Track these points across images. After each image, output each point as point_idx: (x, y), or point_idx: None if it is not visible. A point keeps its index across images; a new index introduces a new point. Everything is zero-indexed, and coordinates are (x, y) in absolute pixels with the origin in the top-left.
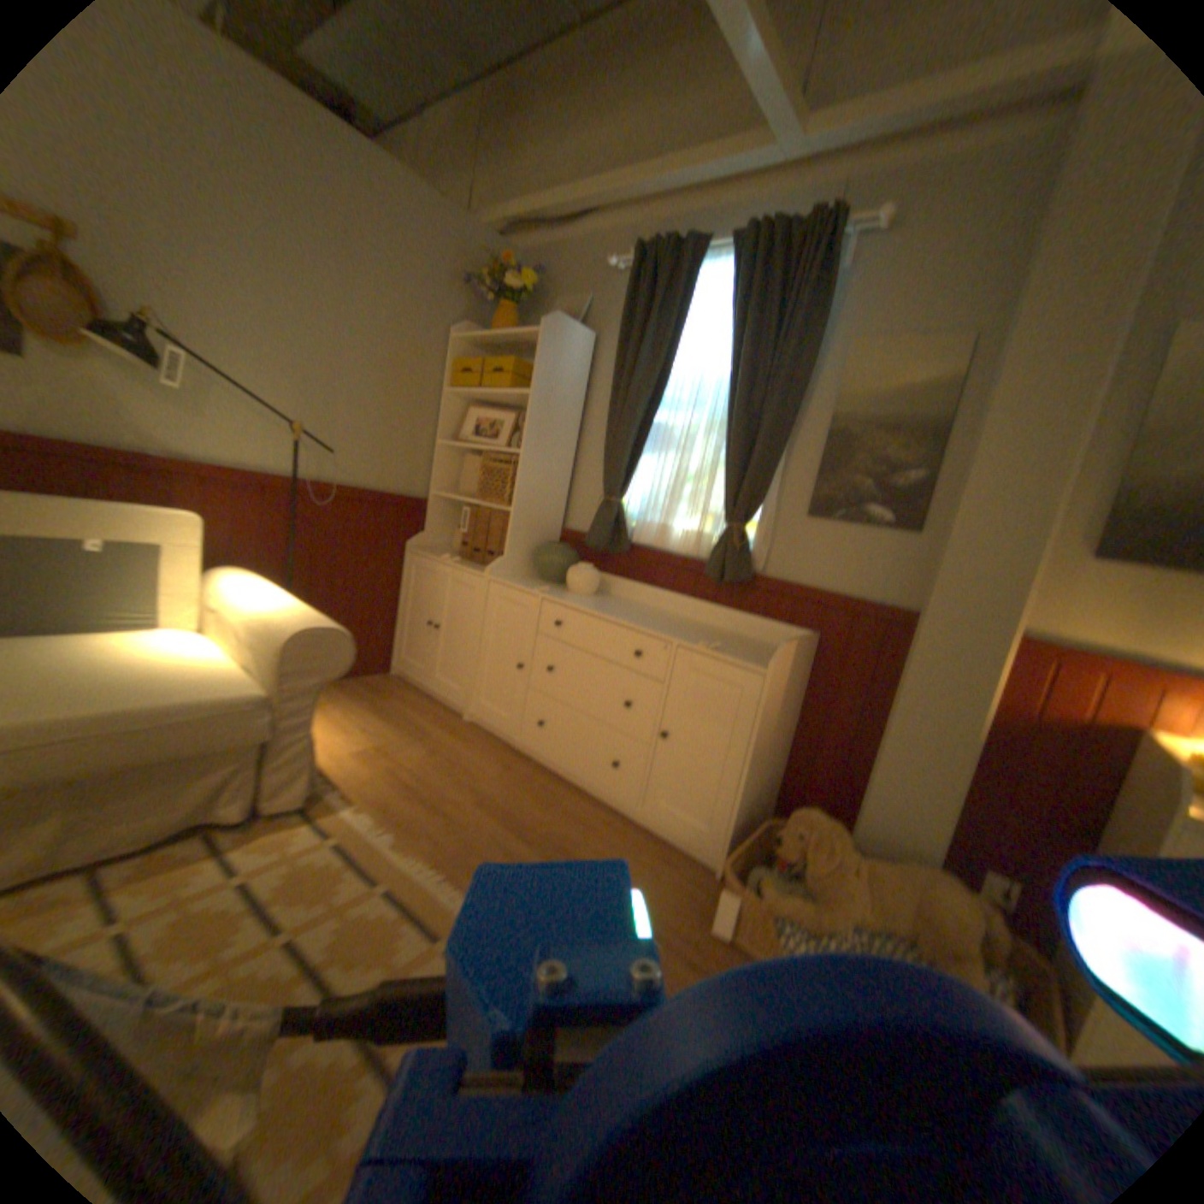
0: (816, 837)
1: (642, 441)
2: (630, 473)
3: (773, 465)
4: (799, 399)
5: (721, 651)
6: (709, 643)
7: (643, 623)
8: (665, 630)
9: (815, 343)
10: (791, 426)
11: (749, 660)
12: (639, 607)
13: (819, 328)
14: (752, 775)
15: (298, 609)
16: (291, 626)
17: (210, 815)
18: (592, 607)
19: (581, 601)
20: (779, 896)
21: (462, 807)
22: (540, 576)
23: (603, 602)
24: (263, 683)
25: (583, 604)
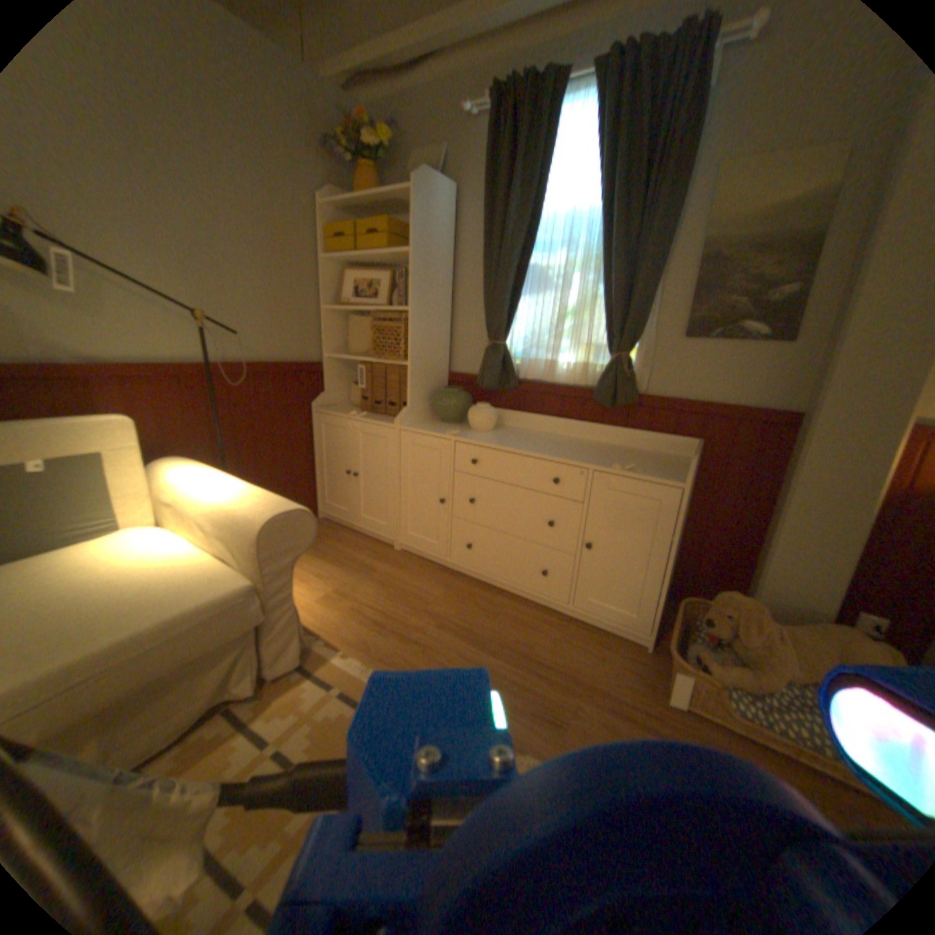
0: (743, 616)
1: (518, 285)
2: (510, 315)
3: (654, 294)
4: (674, 228)
5: (635, 470)
6: (620, 463)
7: (553, 452)
8: (576, 456)
9: (688, 170)
10: (668, 255)
11: (662, 476)
12: (535, 434)
13: (692, 154)
14: (672, 569)
15: (252, 493)
16: (257, 515)
17: (222, 693)
18: (502, 443)
19: (488, 438)
20: (721, 668)
21: (426, 631)
22: (437, 417)
23: (506, 436)
24: (243, 571)
25: (493, 441)
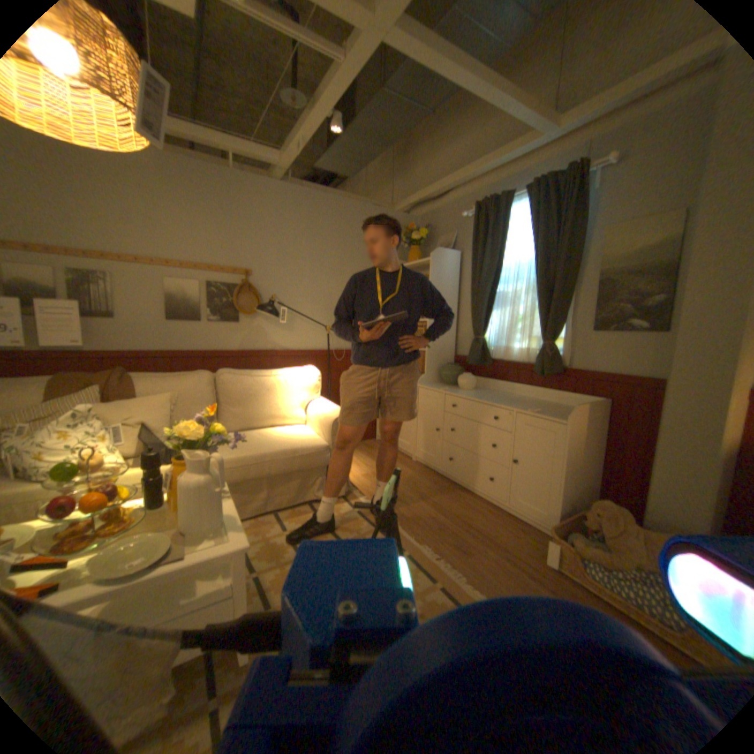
0: (608, 515)
1: (491, 303)
2: (487, 321)
3: (567, 306)
4: (577, 267)
5: (542, 413)
6: (535, 409)
7: (498, 402)
8: (511, 404)
9: (582, 234)
10: (574, 282)
11: (558, 417)
12: (500, 393)
13: (583, 226)
14: (569, 482)
15: (334, 407)
16: (333, 415)
17: (310, 495)
18: (471, 395)
19: (465, 393)
20: (585, 547)
21: (412, 499)
22: (444, 382)
23: (478, 393)
24: (325, 439)
25: (466, 394)
